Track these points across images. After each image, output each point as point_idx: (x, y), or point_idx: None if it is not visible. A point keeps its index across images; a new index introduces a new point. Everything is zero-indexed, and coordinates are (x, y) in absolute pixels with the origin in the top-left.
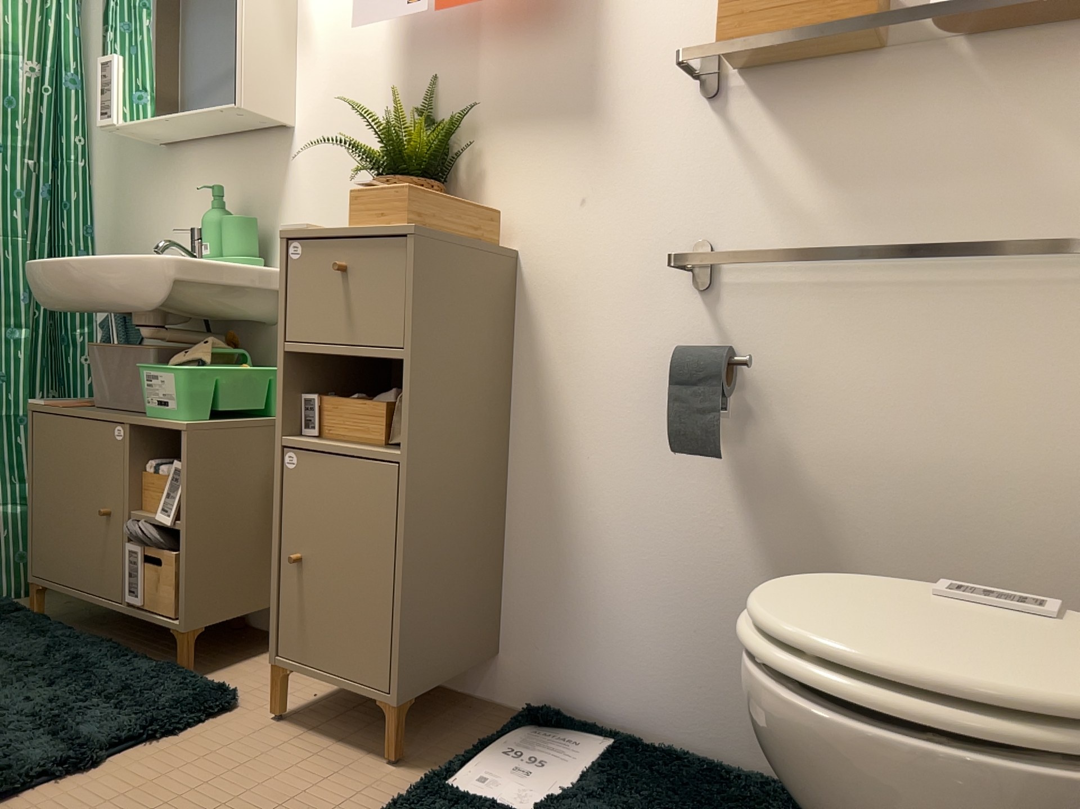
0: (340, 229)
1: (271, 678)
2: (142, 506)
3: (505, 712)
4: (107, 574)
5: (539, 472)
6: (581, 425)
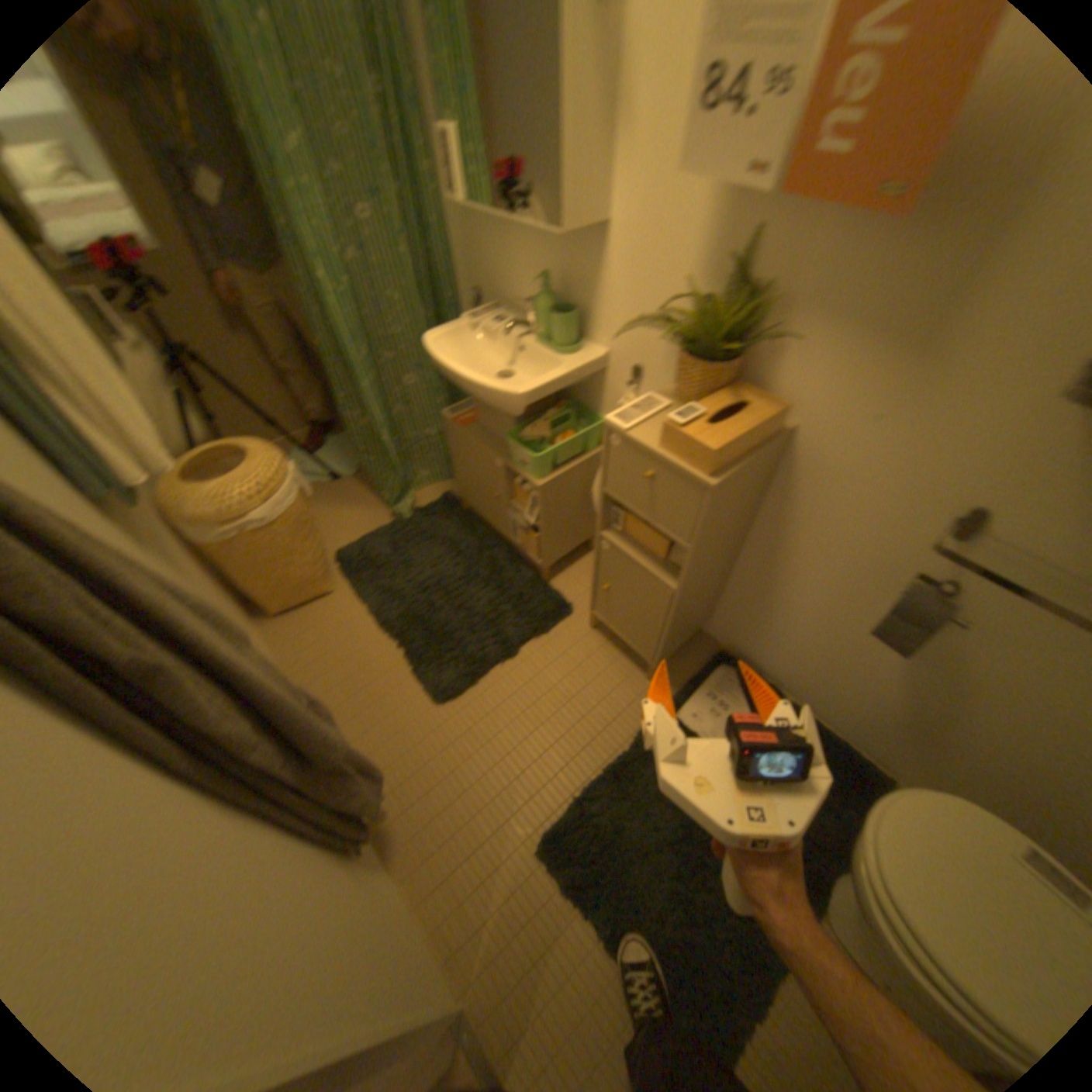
0: (656, 448)
1: (593, 614)
2: (519, 498)
3: (713, 643)
4: (504, 521)
5: (769, 562)
6: (809, 557)
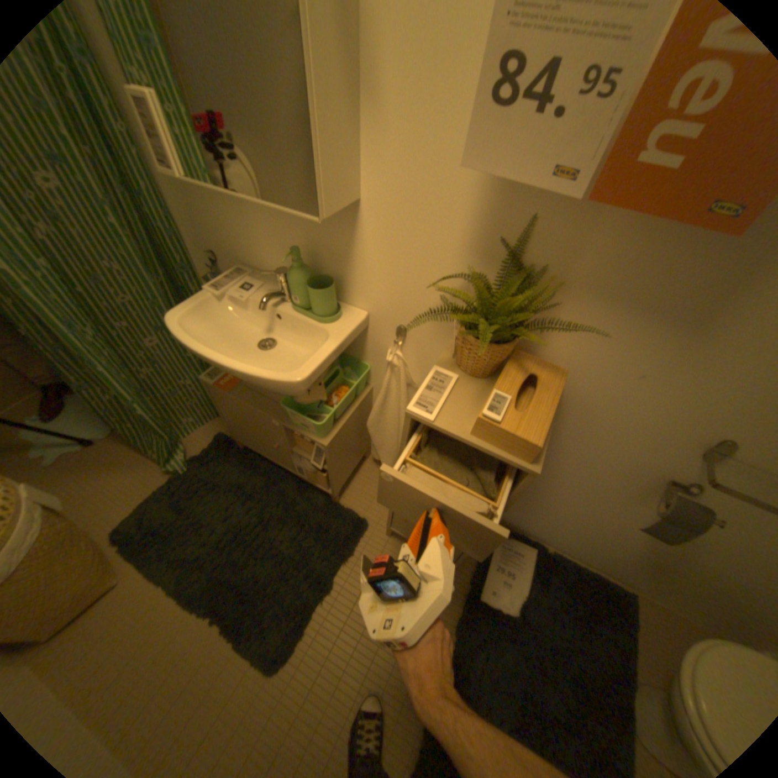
0: (466, 436)
1: (388, 528)
2: (297, 444)
3: None
4: (285, 461)
5: None
6: (569, 466)
